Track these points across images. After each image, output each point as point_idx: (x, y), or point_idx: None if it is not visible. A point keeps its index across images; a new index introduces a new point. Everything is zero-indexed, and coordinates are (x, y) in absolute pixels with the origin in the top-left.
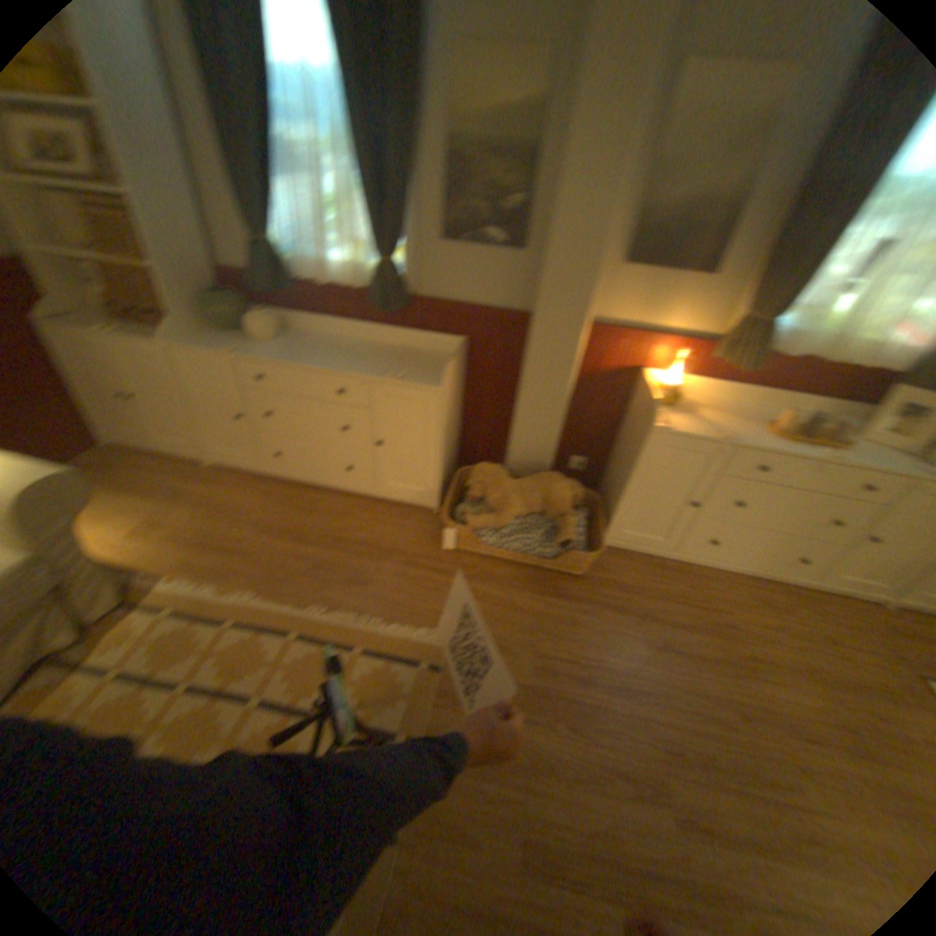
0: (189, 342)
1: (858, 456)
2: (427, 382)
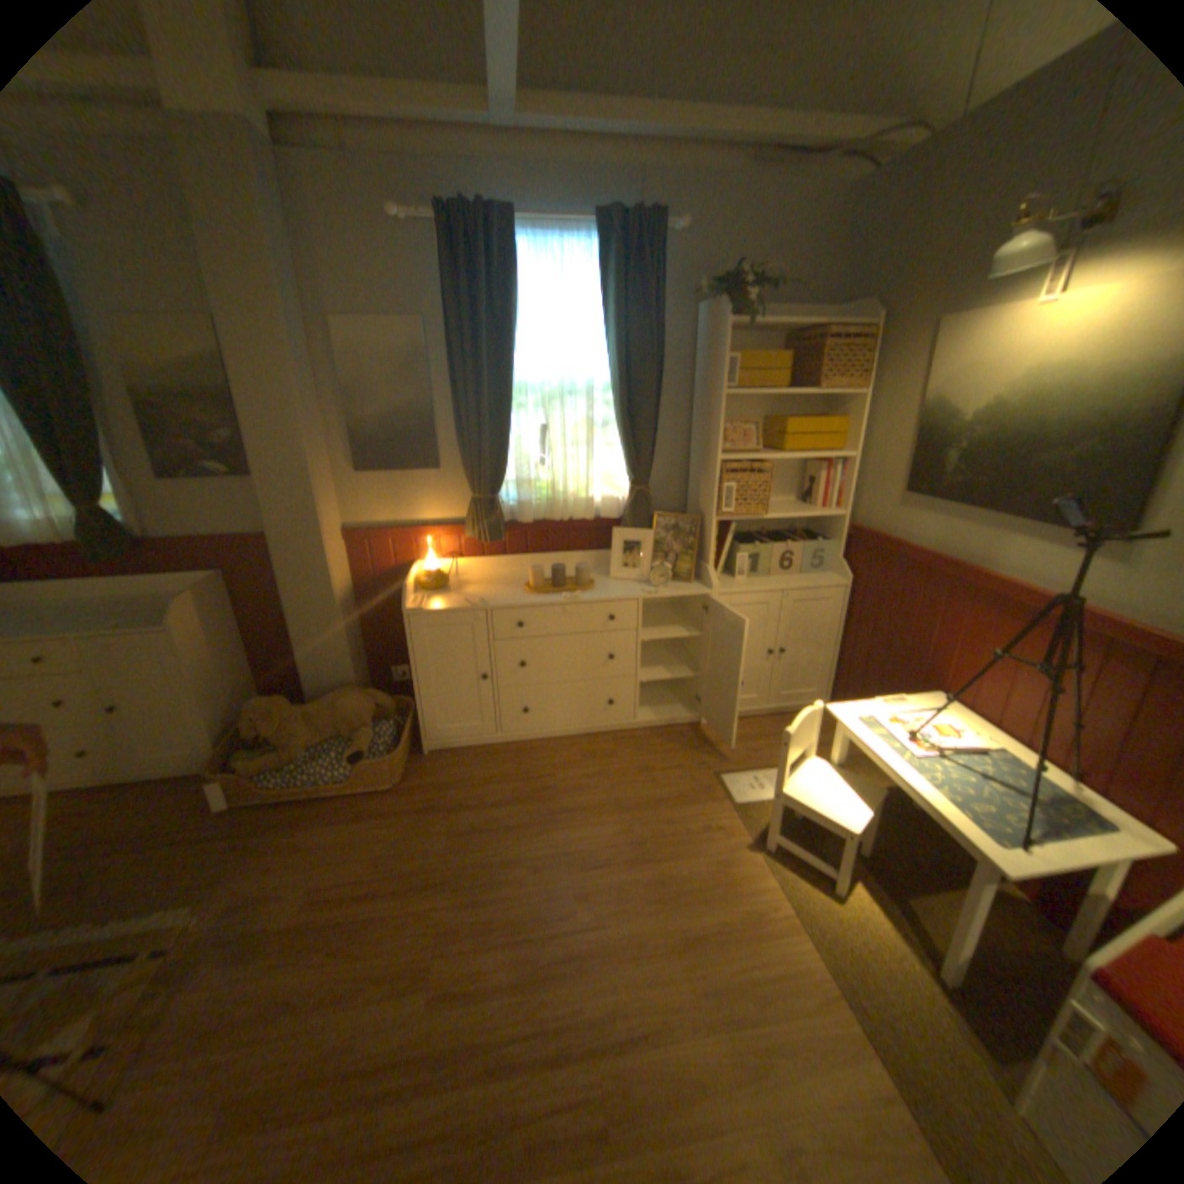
0: None
1: (596, 593)
2: (149, 625)
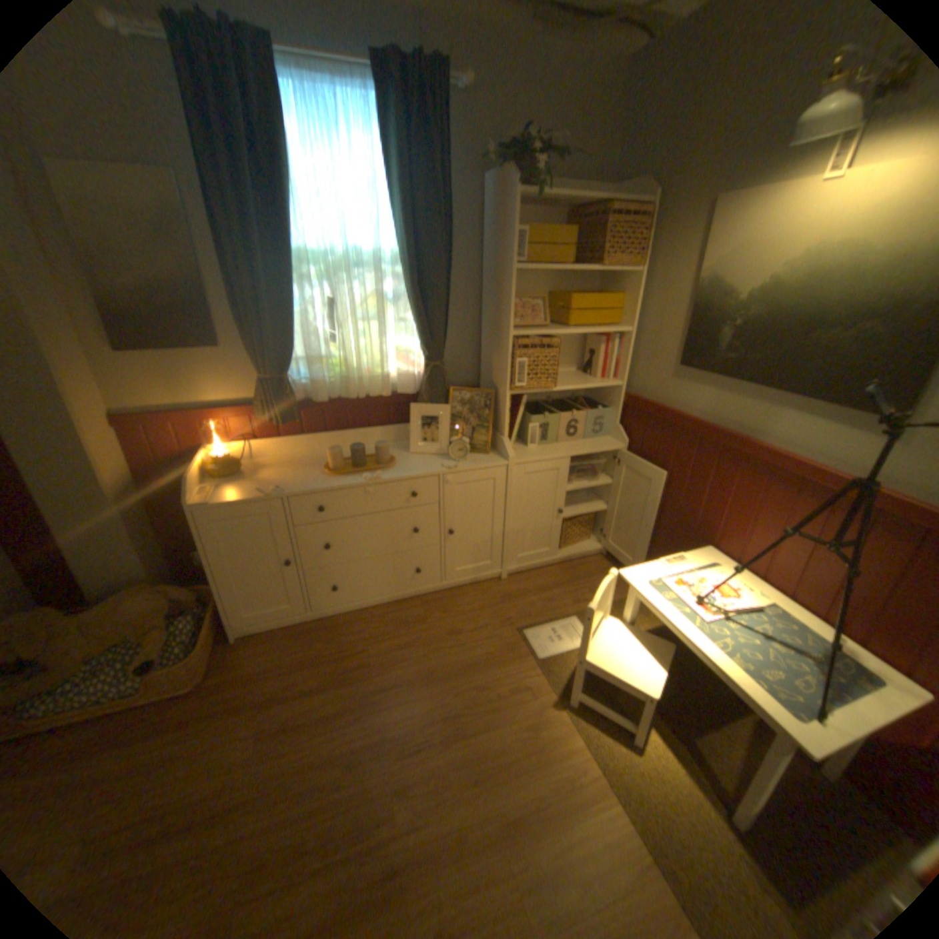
0: None
1: (398, 470)
2: None
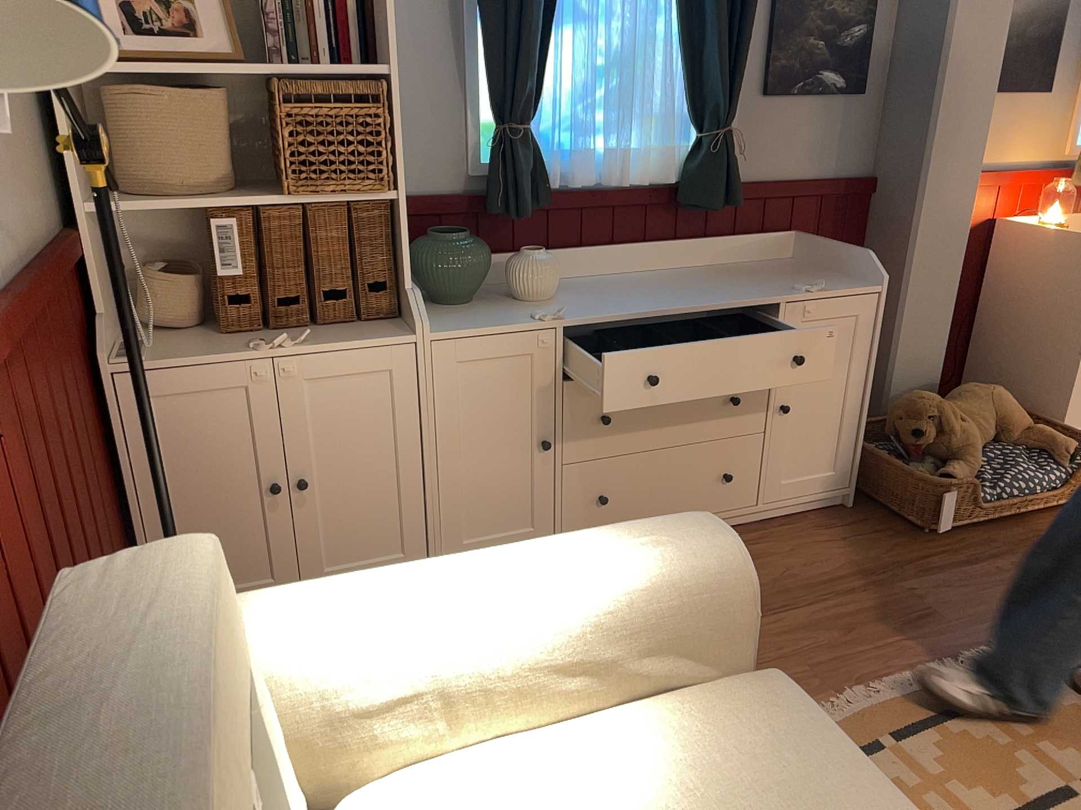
0: (456, 326)
1: None
2: (848, 284)
